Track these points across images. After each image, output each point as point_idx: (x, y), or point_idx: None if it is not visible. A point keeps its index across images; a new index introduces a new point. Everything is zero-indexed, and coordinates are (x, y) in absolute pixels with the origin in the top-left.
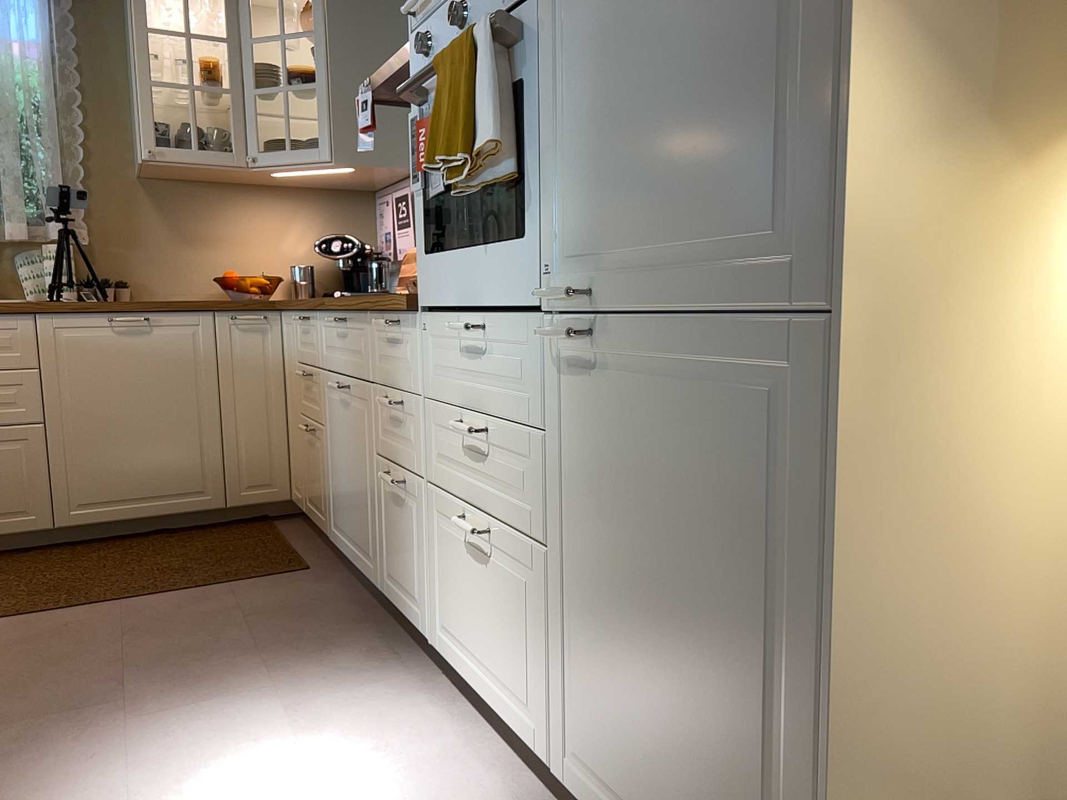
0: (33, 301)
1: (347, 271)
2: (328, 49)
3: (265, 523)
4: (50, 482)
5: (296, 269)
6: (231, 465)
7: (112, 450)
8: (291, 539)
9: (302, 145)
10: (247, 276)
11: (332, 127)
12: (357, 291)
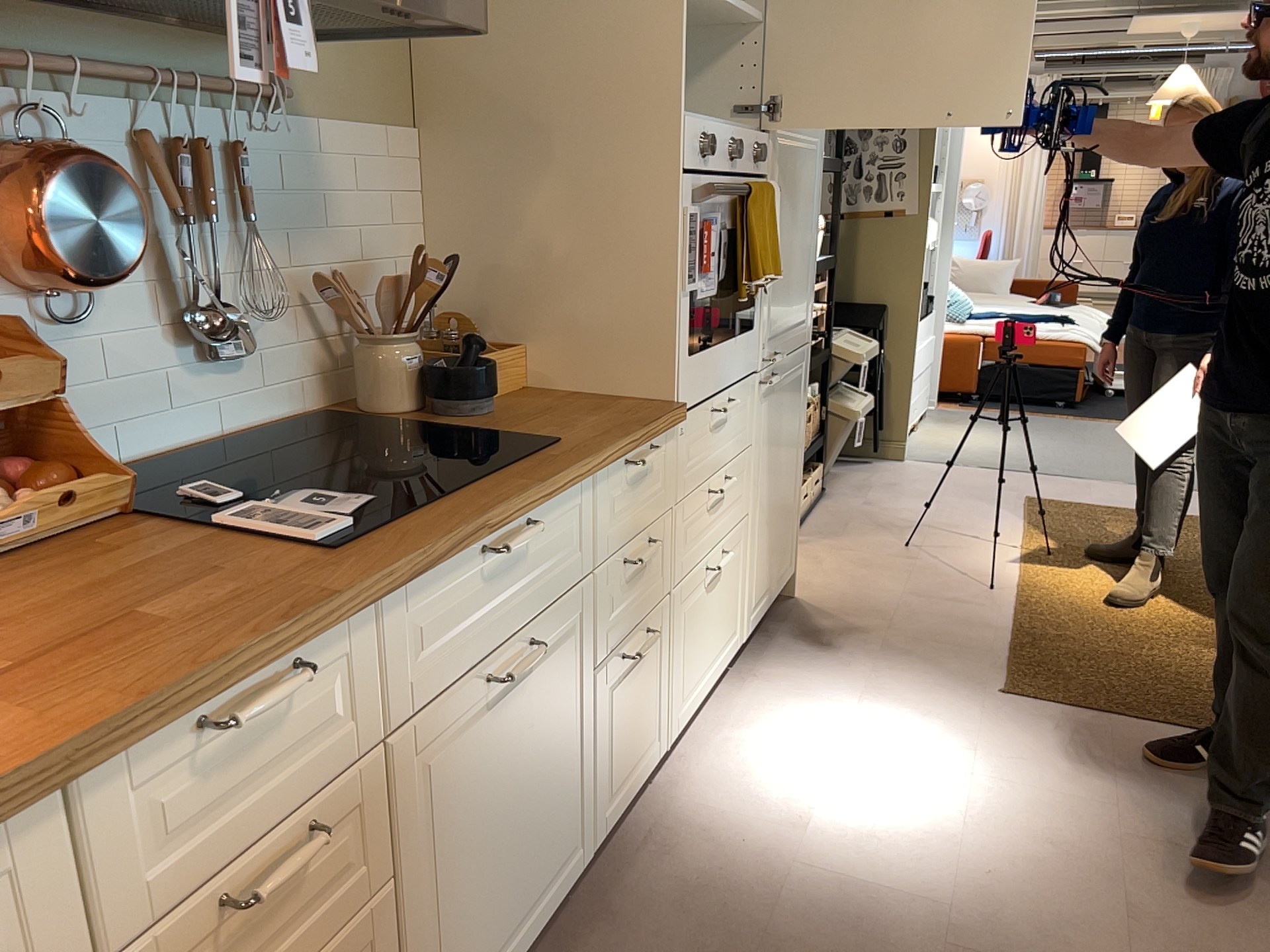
0: None
1: None
2: None
3: None
4: None
5: None
6: None
7: None
8: None
9: None
10: None
11: None
12: None
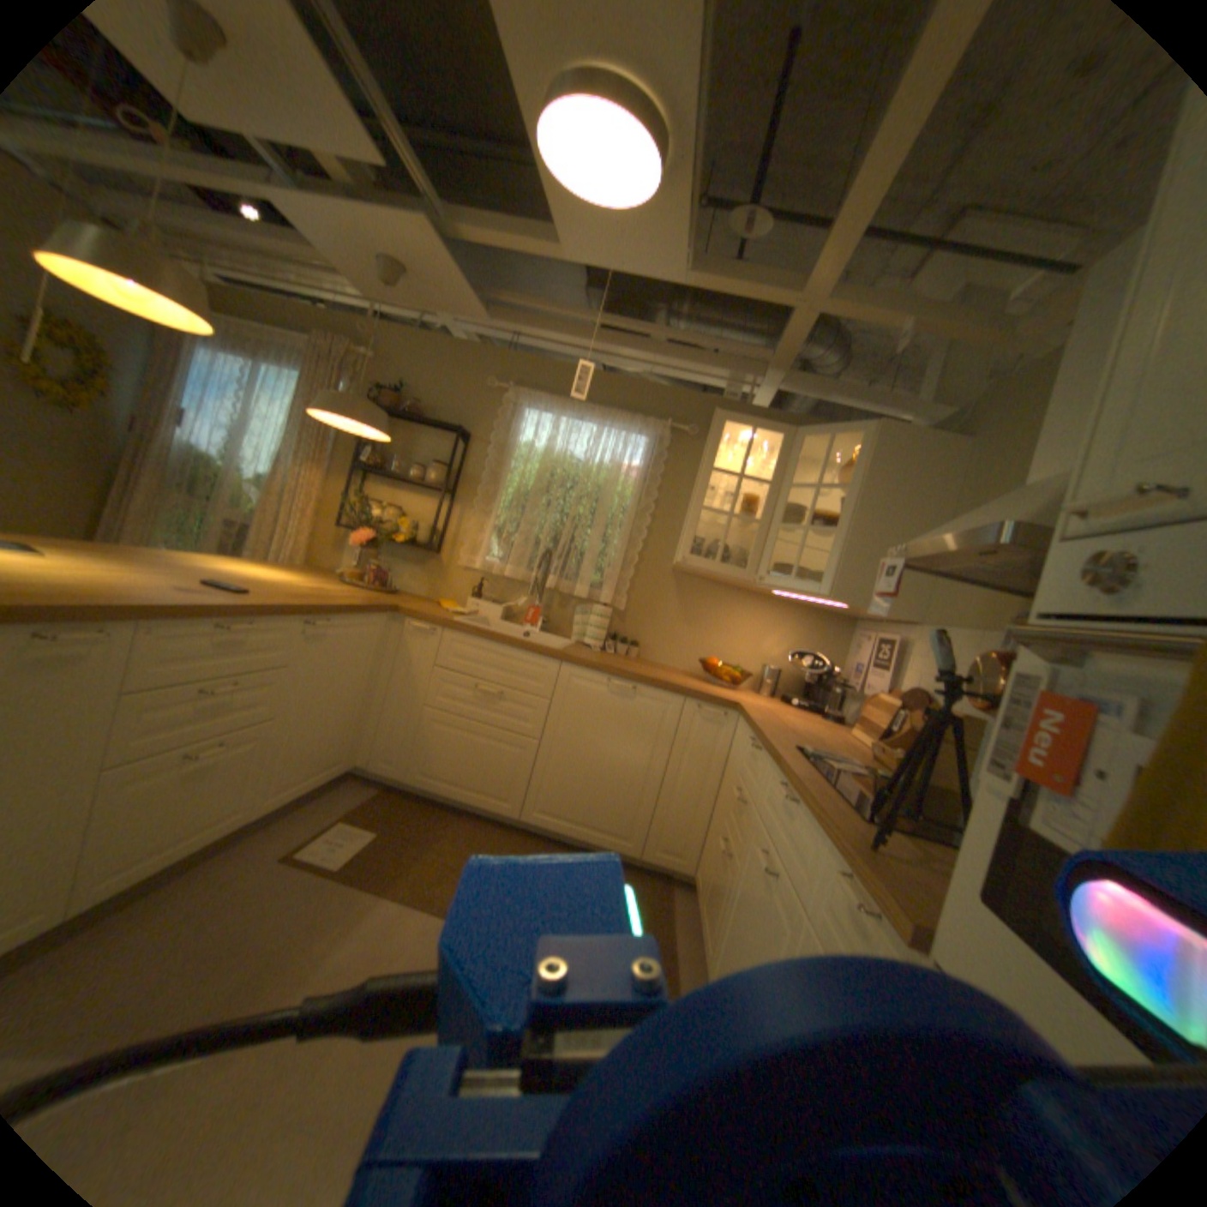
0: (574, 642)
1: (810, 682)
2: (858, 503)
3: (665, 891)
4: (528, 786)
5: (766, 668)
6: (656, 828)
7: (575, 780)
8: (680, 929)
9: (806, 575)
10: (725, 664)
11: (839, 570)
12: (814, 707)
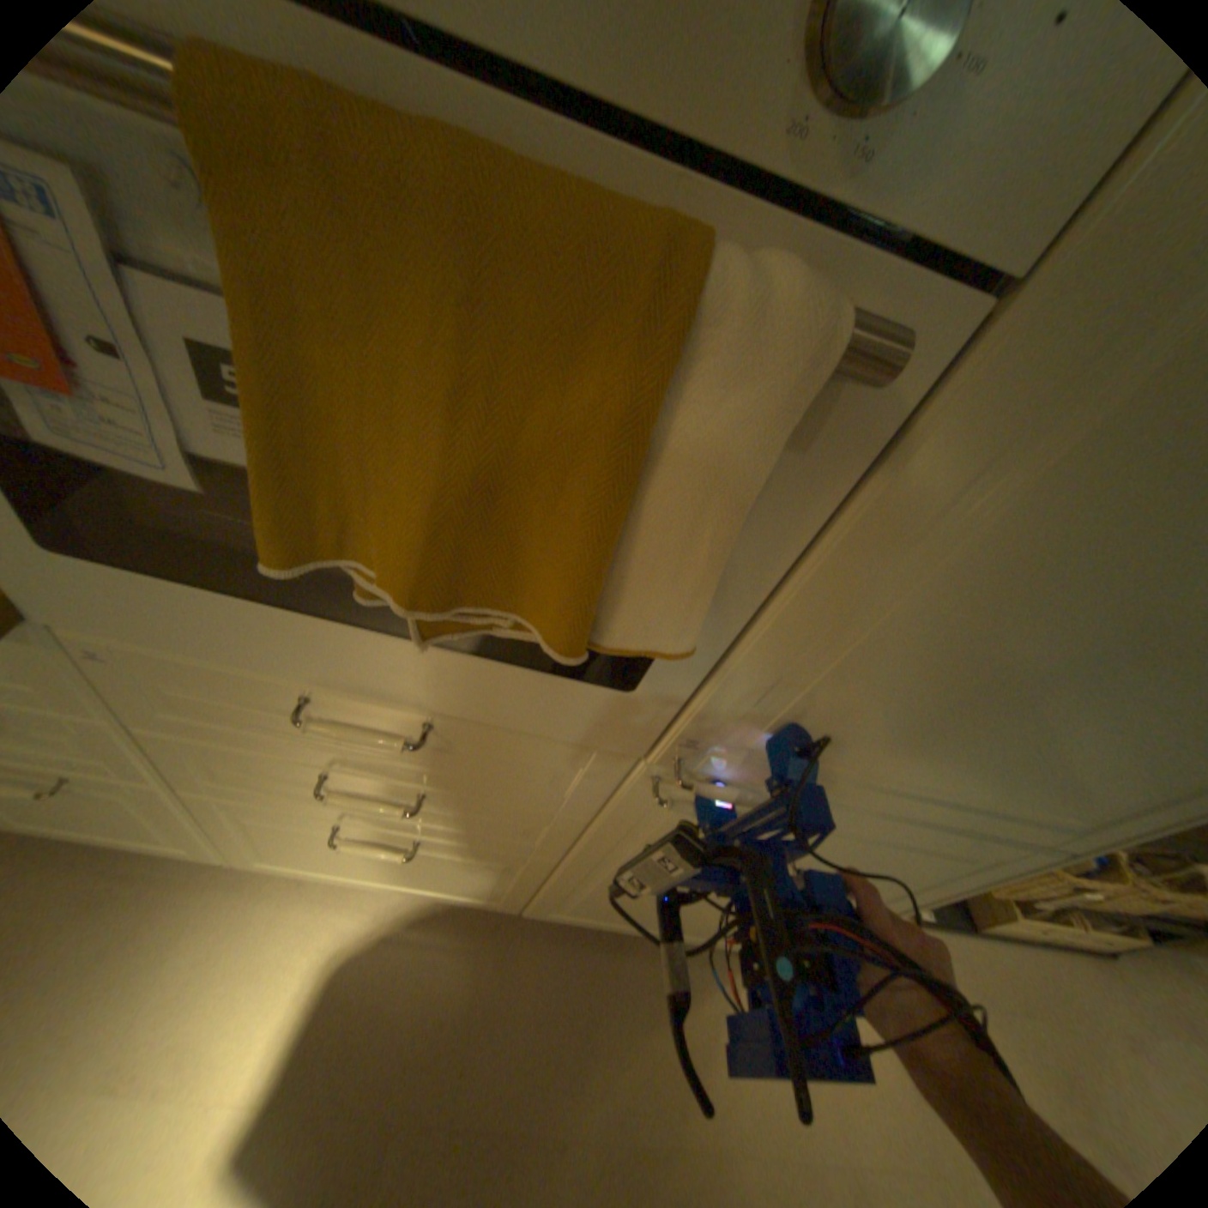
0: None
1: None
2: None
3: None
4: None
5: None
6: None
7: None
8: None
9: None
10: None
11: None
12: None
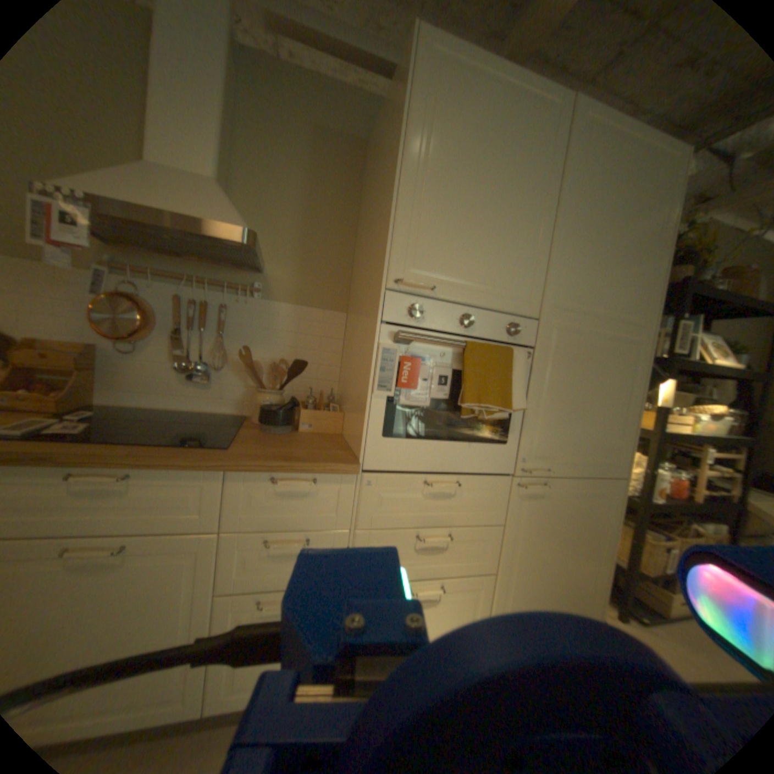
0: None
1: None
2: None
3: None
4: None
5: None
6: None
7: None
8: None
9: None
10: None
11: None
12: None
